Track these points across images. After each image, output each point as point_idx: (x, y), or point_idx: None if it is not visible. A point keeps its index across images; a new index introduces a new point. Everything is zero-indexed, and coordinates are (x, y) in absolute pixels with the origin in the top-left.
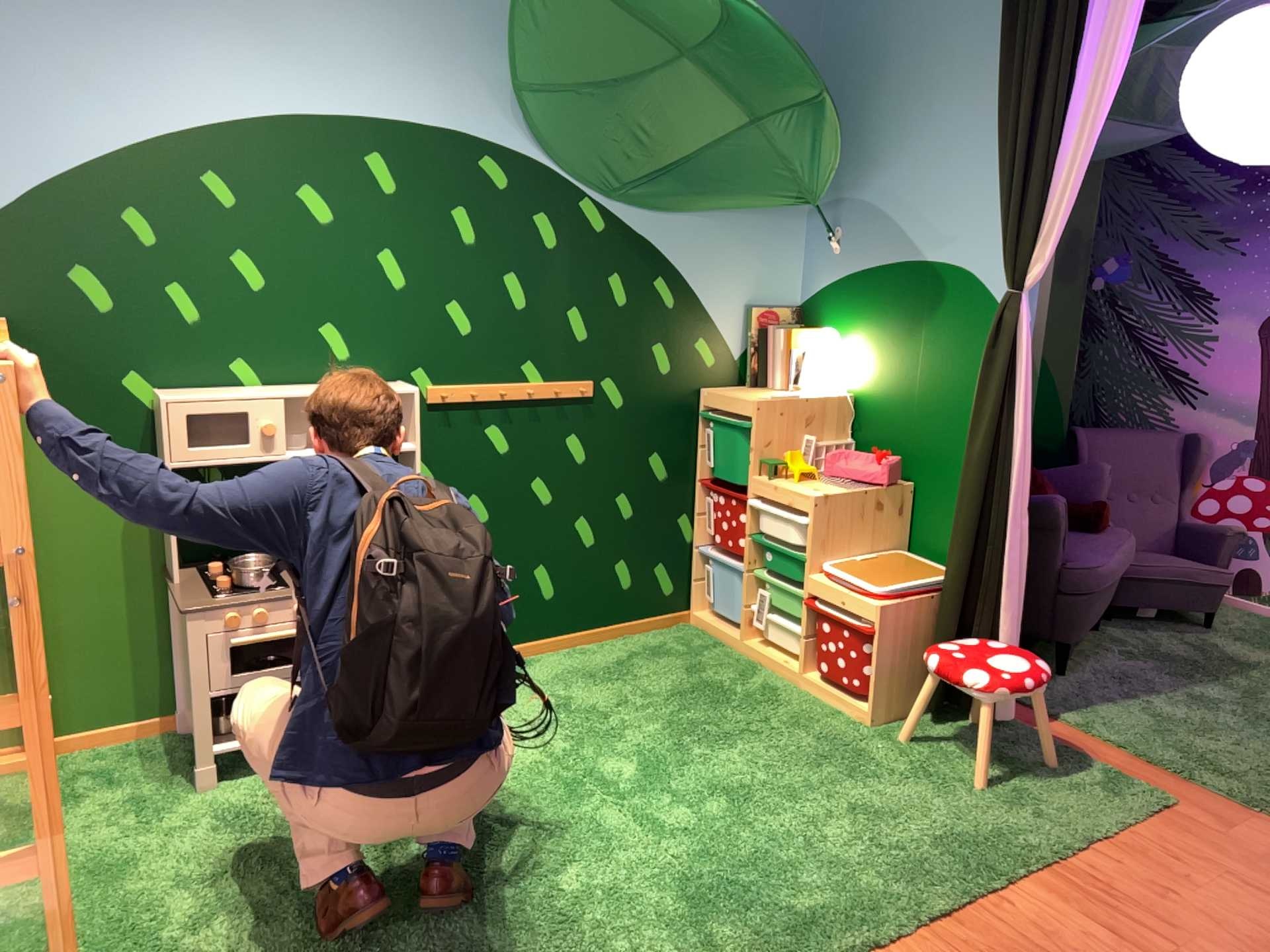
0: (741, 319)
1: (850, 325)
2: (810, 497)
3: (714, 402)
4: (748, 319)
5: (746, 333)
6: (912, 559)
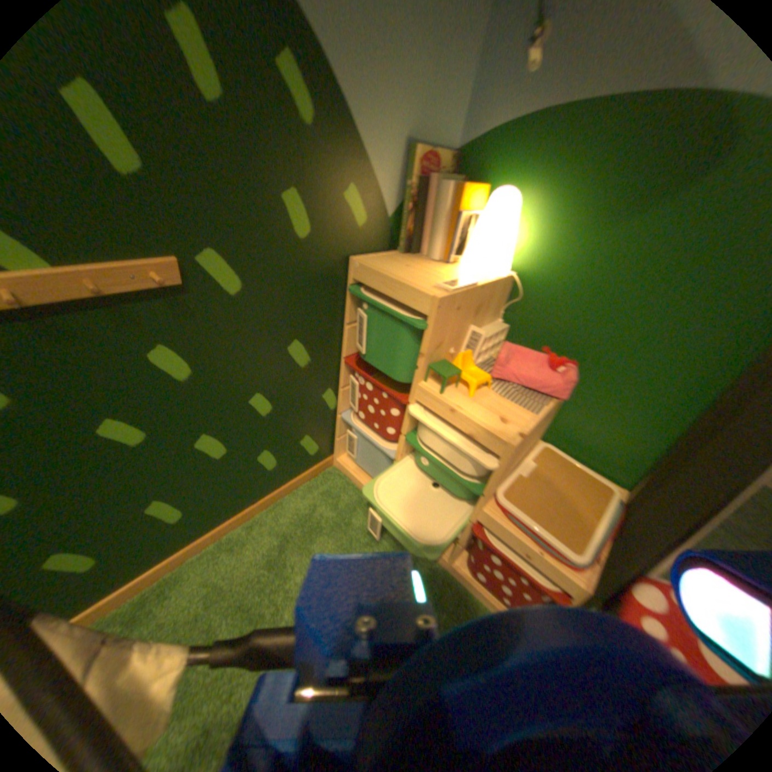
0: (404, 154)
1: (538, 180)
2: (510, 442)
3: (371, 276)
4: (412, 155)
5: (407, 175)
6: (565, 458)
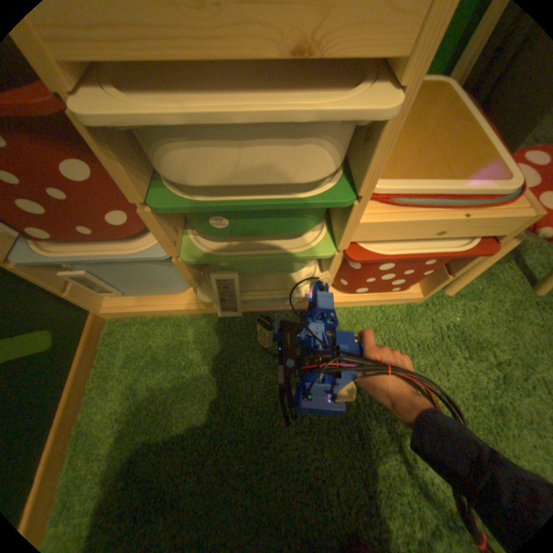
0: None
1: None
2: None
3: None
4: None
5: None
6: None
